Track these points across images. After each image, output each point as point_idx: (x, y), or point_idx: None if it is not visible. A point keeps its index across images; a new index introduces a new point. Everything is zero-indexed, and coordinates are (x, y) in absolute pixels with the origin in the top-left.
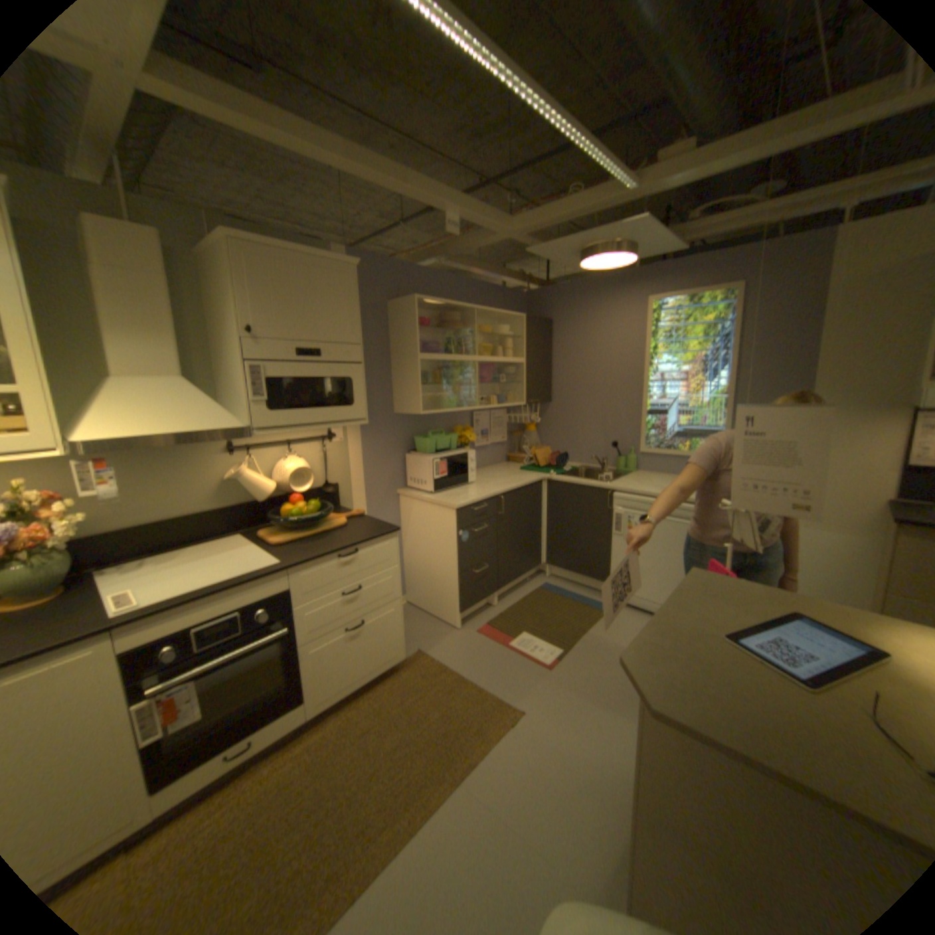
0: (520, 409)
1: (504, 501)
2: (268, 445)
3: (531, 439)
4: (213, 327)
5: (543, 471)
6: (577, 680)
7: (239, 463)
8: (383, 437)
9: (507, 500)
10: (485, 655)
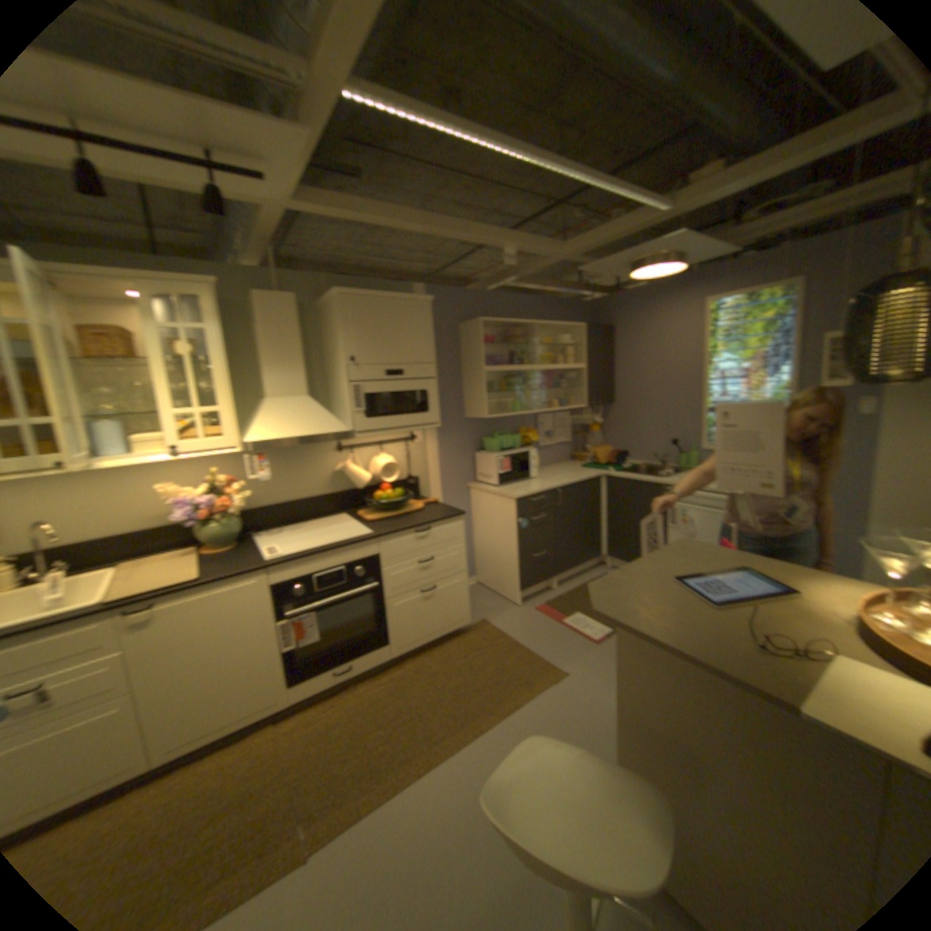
0: (583, 410)
1: (561, 494)
2: (363, 445)
3: (594, 438)
4: (325, 358)
5: (603, 468)
6: None
7: (343, 459)
8: (454, 438)
9: (564, 493)
10: (539, 628)
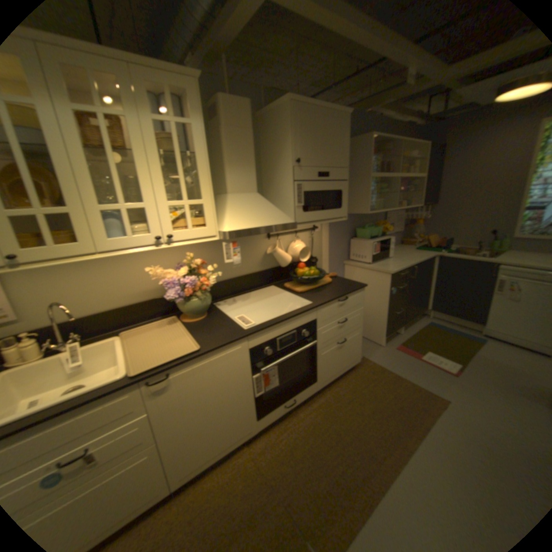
0: (414, 209)
1: (416, 270)
2: (286, 233)
3: (420, 229)
4: (266, 161)
5: (434, 250)
6: (480, 385)
7: (273, 244)
8: (340, 228)
9: (417, 269)
10: (408, 364)
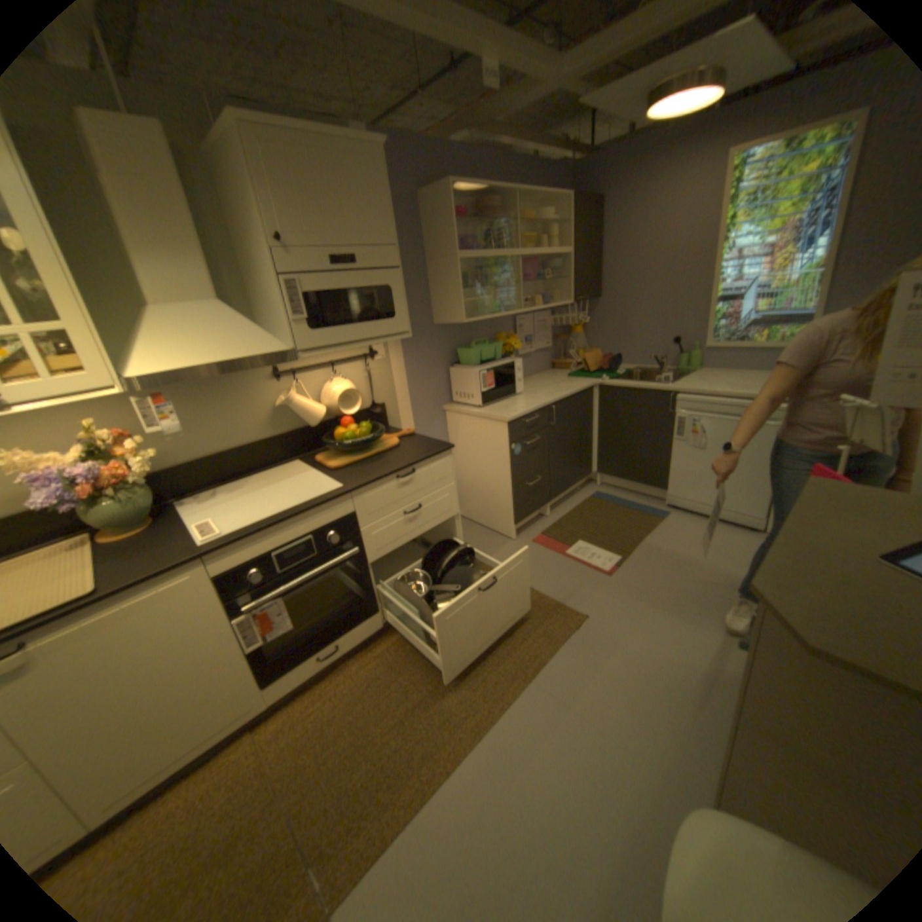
0: (566, 308)
1: (556, 411)
2: (312, 367)
3: (578, 342)
4: (238, 240)
5: (594, 376)
6: (638, 585)
7: (287, 388)
8: (425, 351)
9: (558, 410)
10: (543, 563)
